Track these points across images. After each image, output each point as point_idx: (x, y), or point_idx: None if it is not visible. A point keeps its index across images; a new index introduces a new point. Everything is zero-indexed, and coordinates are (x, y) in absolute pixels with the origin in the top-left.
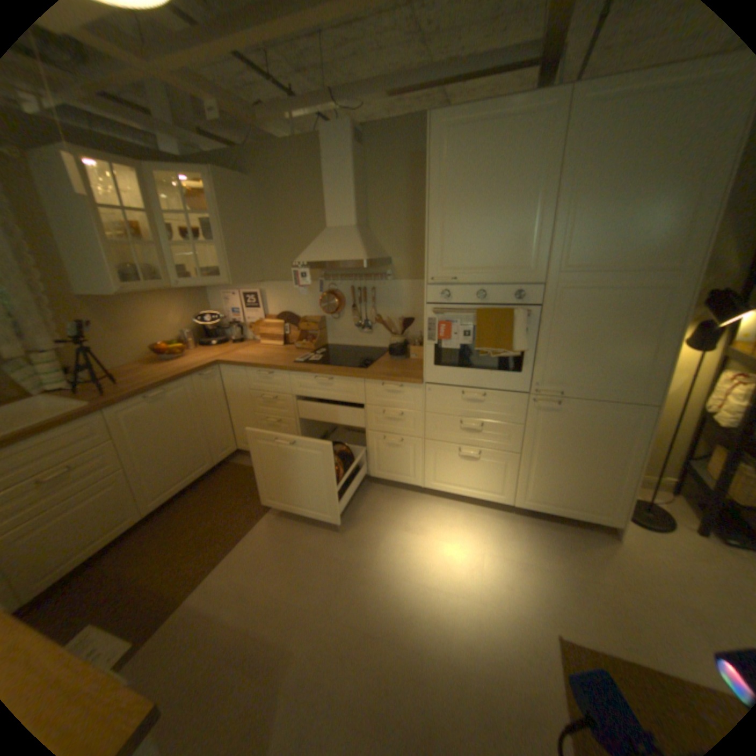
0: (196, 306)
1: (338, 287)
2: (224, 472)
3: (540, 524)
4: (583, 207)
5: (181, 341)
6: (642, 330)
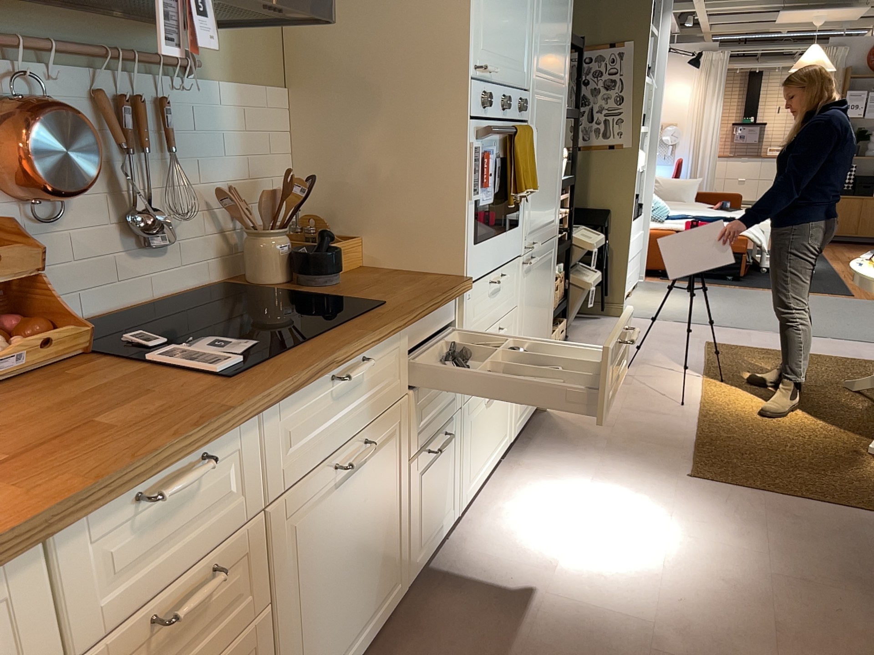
0: None
1: (48, 92)
2: None
3: (520, 445)
4: (543, 1)
5: None
6: (554, 153)
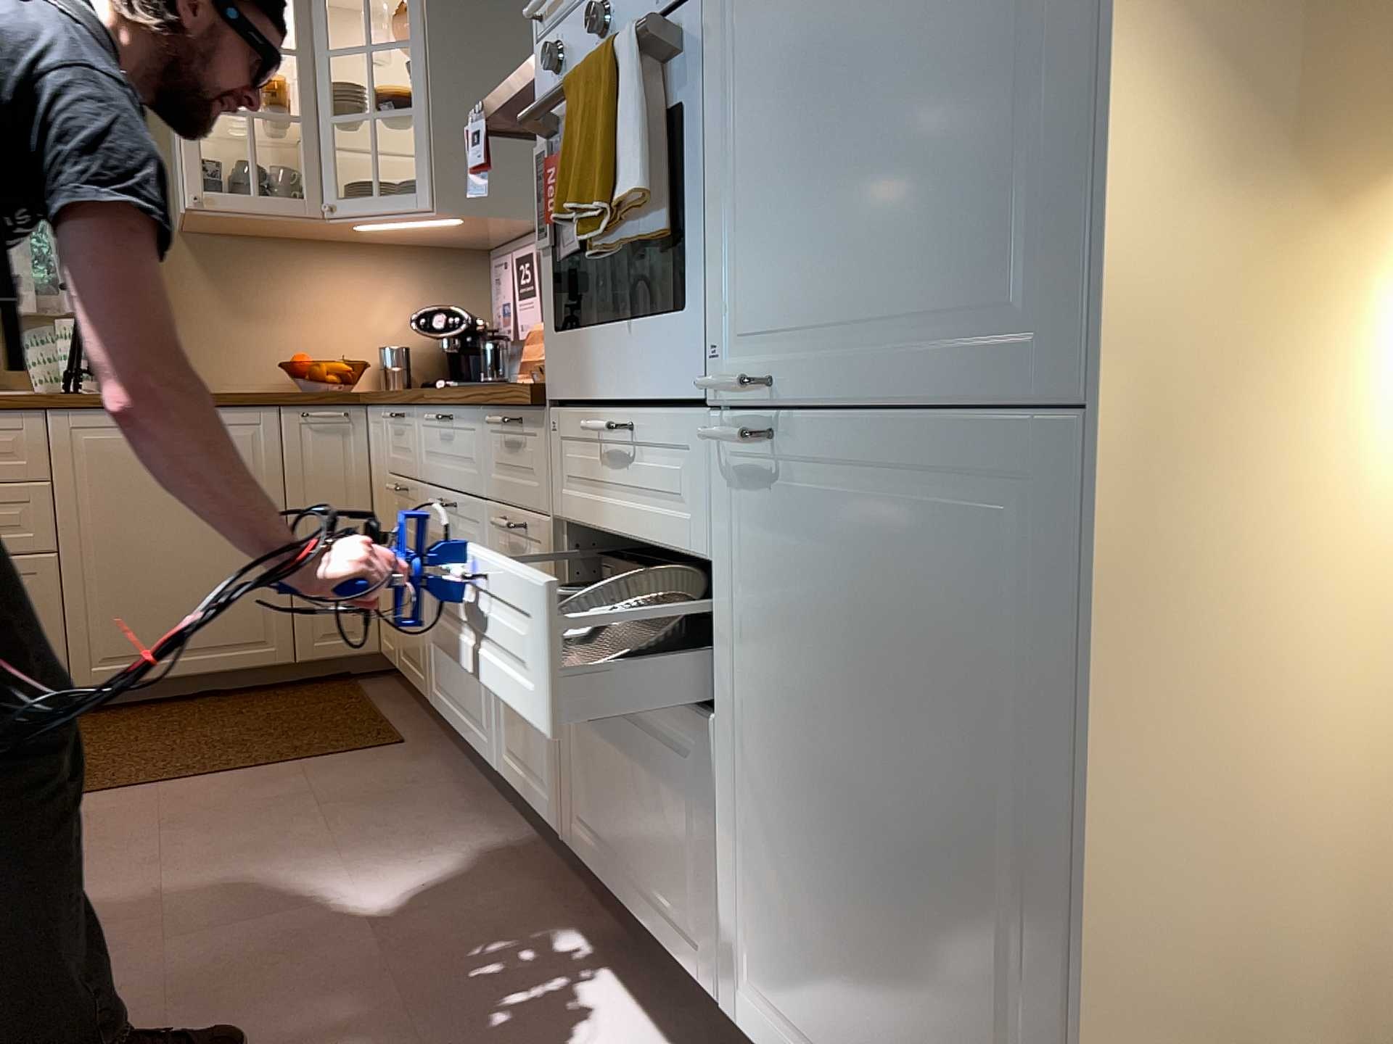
0: (450, 300)
1: None
2: (315, 690)
3: None
4: None
5: (386, 371)
6: None
